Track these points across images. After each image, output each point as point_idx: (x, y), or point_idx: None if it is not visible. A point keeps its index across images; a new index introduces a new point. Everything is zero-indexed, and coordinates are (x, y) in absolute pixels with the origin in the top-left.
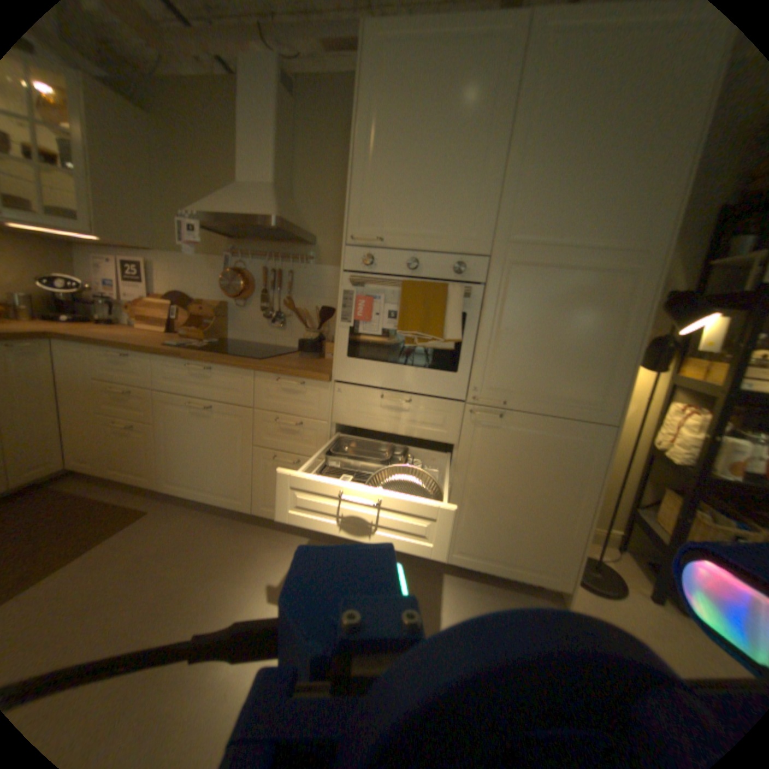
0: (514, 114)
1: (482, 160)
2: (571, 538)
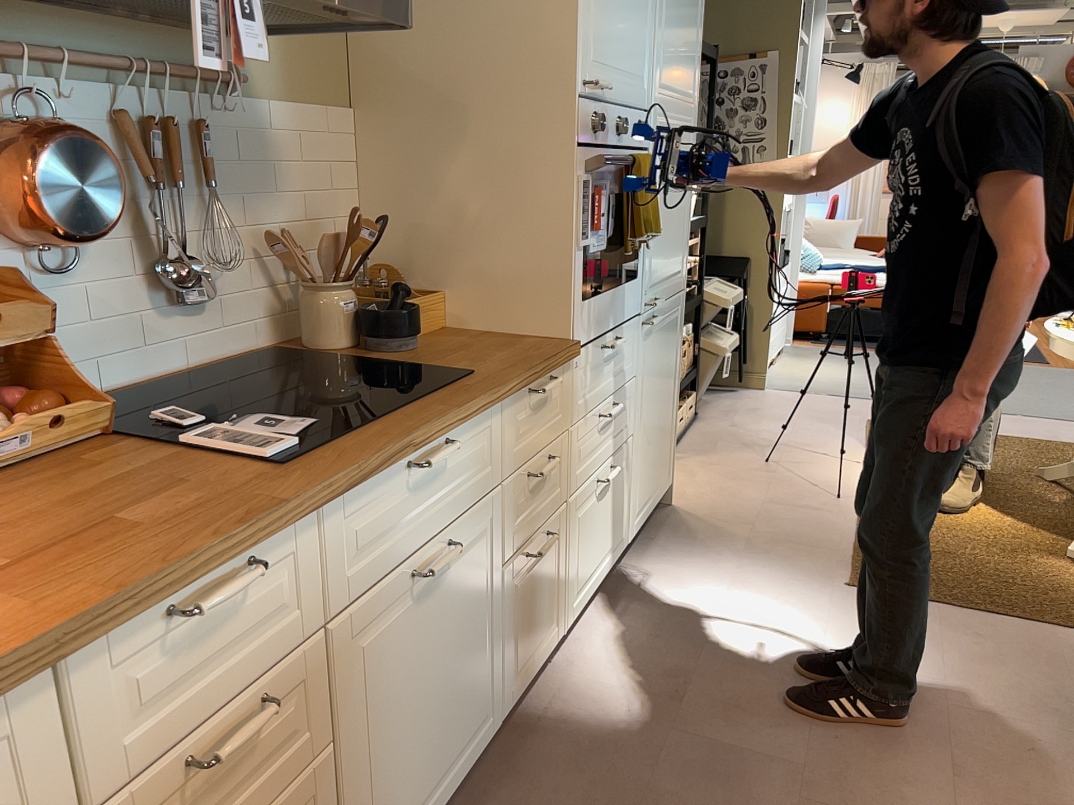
0: None
1: None
2: (671, 423)
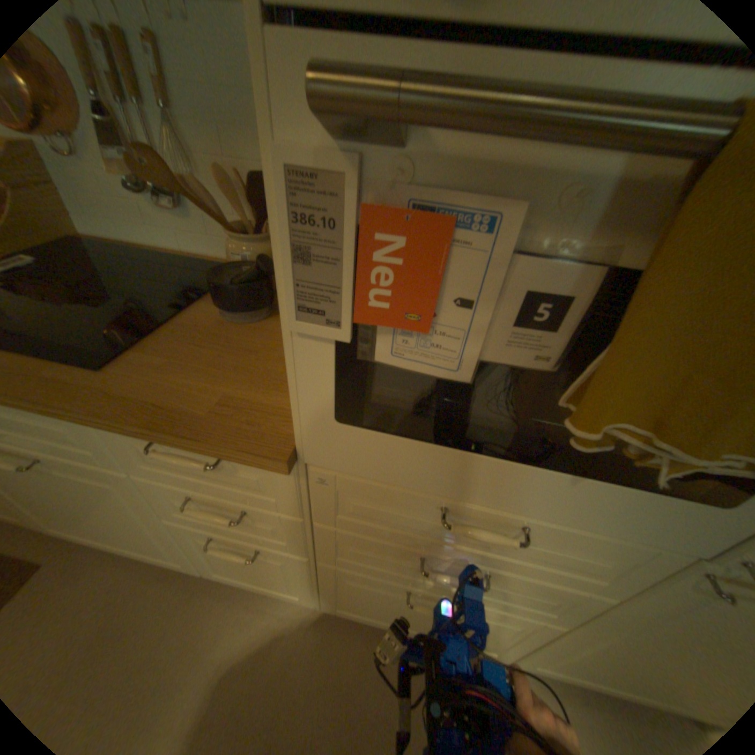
0: None
1: None
2: None
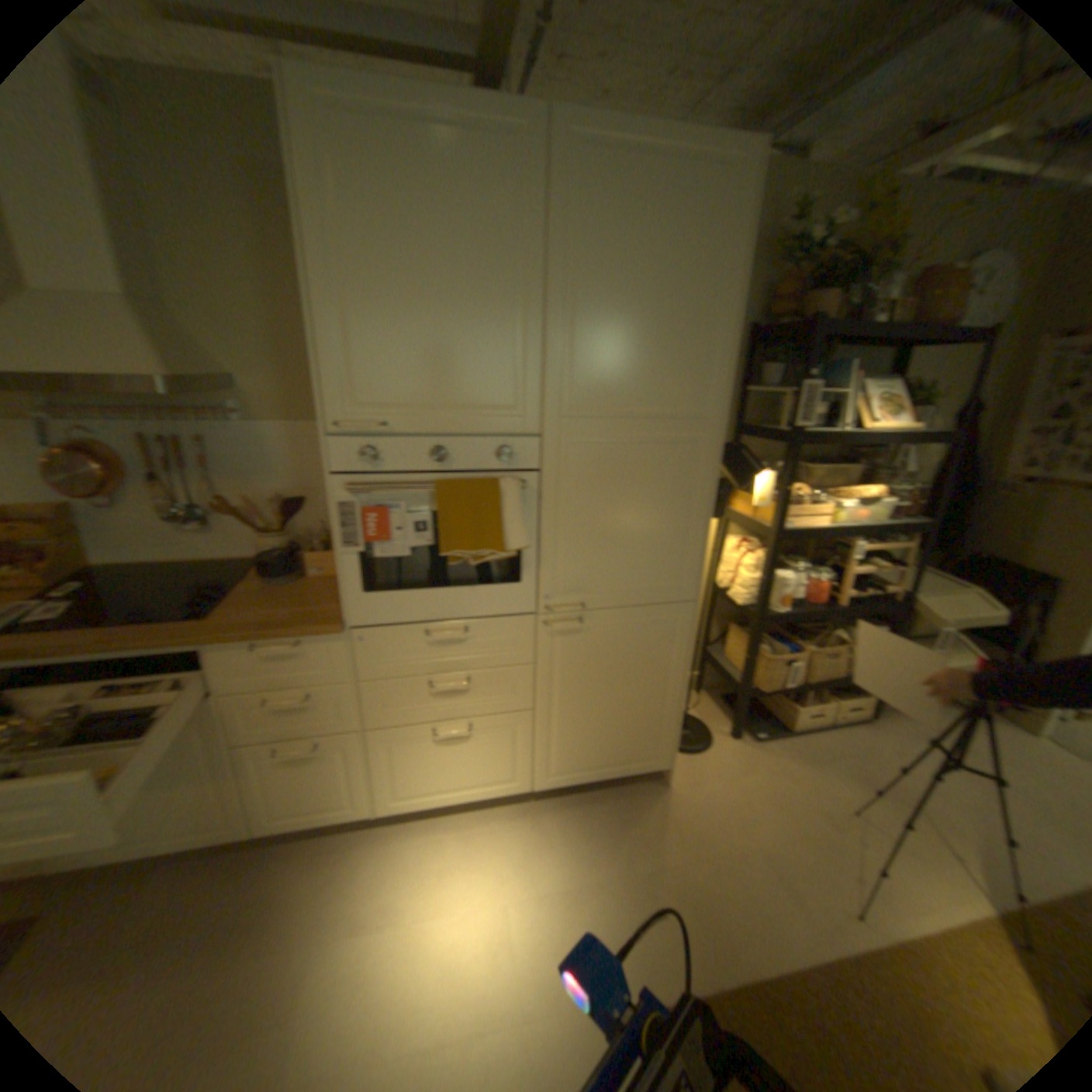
0: (546, 250)
1: (513, 311)
2: (665, 718)
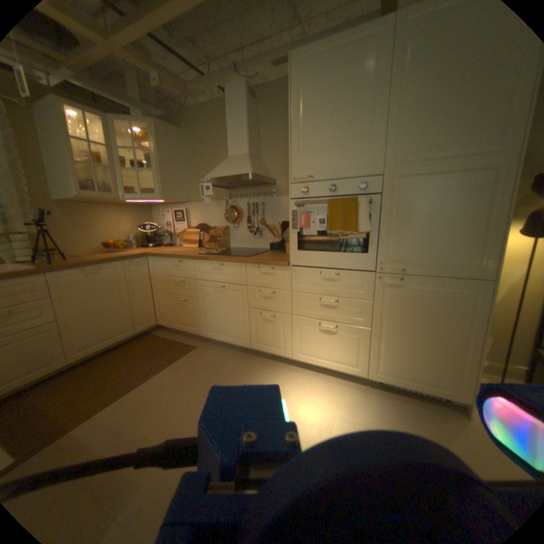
0: (389, 81)
1: (370, 115)
2: (466, 363)
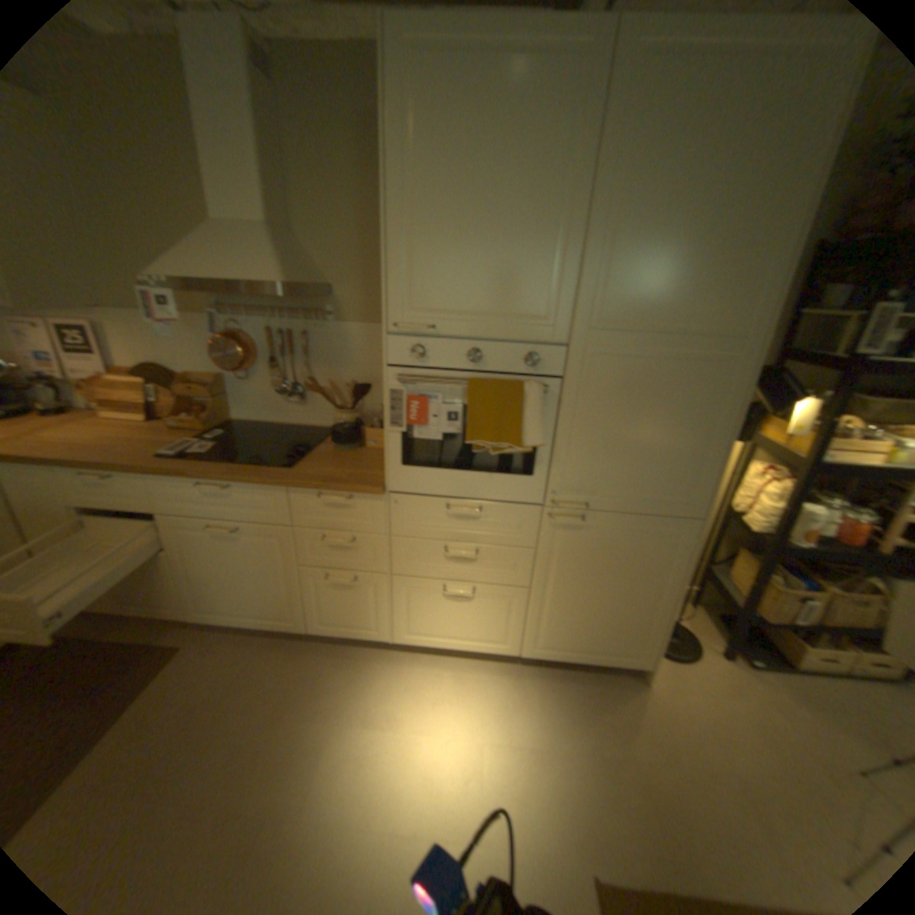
0: (595, 166)
1: (555, 227)
2: (654, 624)
